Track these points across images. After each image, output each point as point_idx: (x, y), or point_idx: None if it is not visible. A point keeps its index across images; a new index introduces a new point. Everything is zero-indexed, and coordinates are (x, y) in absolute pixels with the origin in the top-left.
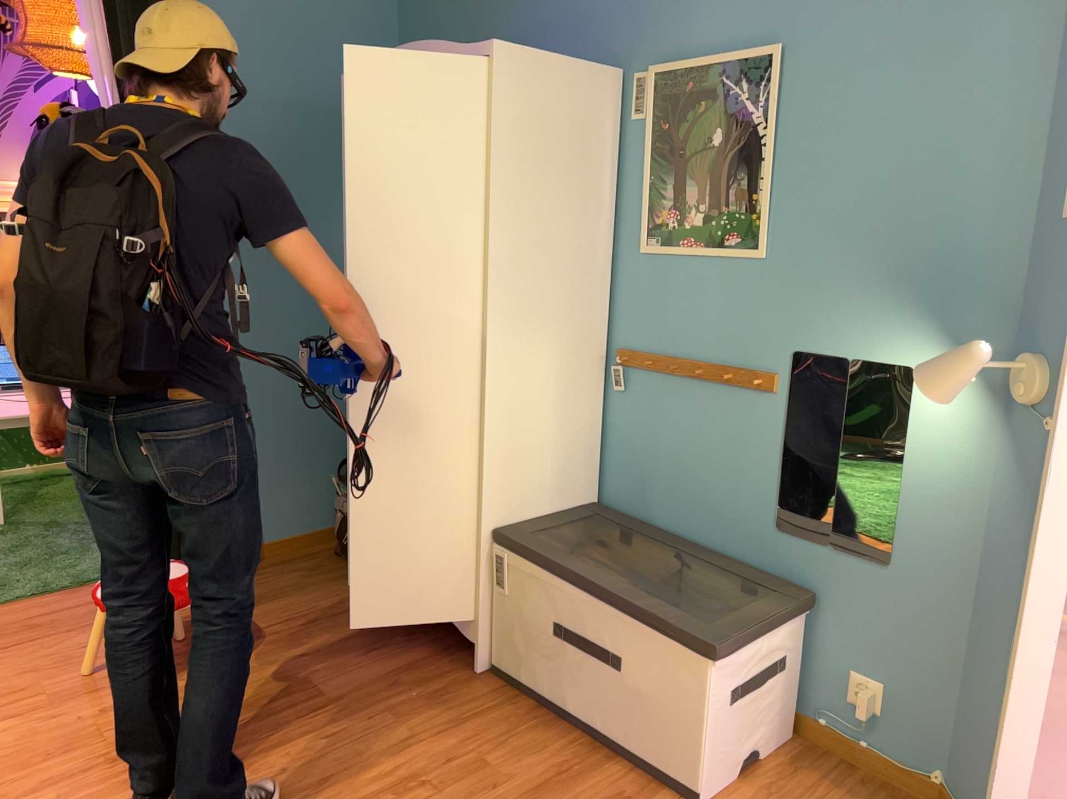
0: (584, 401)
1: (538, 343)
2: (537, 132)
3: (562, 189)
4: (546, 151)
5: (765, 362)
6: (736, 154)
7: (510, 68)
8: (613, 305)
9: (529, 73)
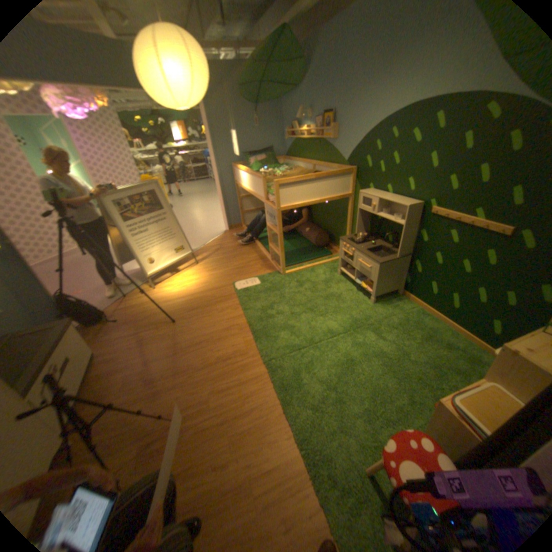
0: None
1: None
2: None
3: None
4: None
5: None
6: None
7: None
8: None
9: None
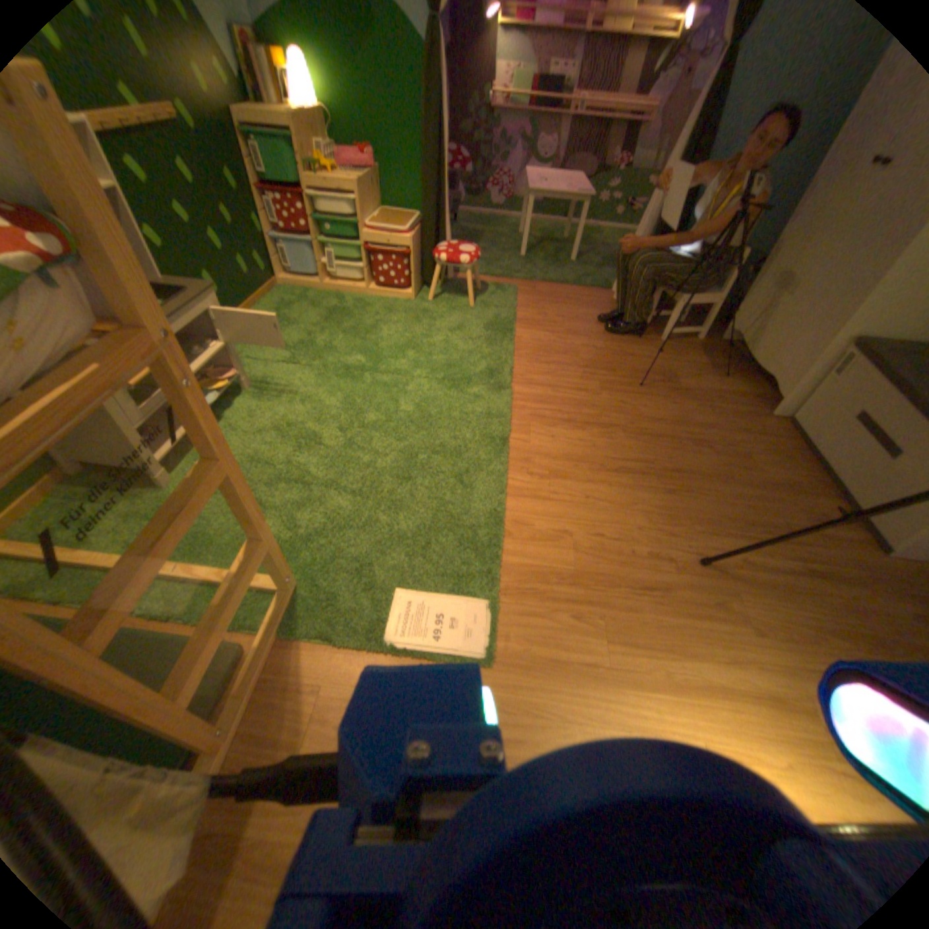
0: None
1: None
2: None
3: None
4: None
5: None
6: None
7: None
8: None
9: None
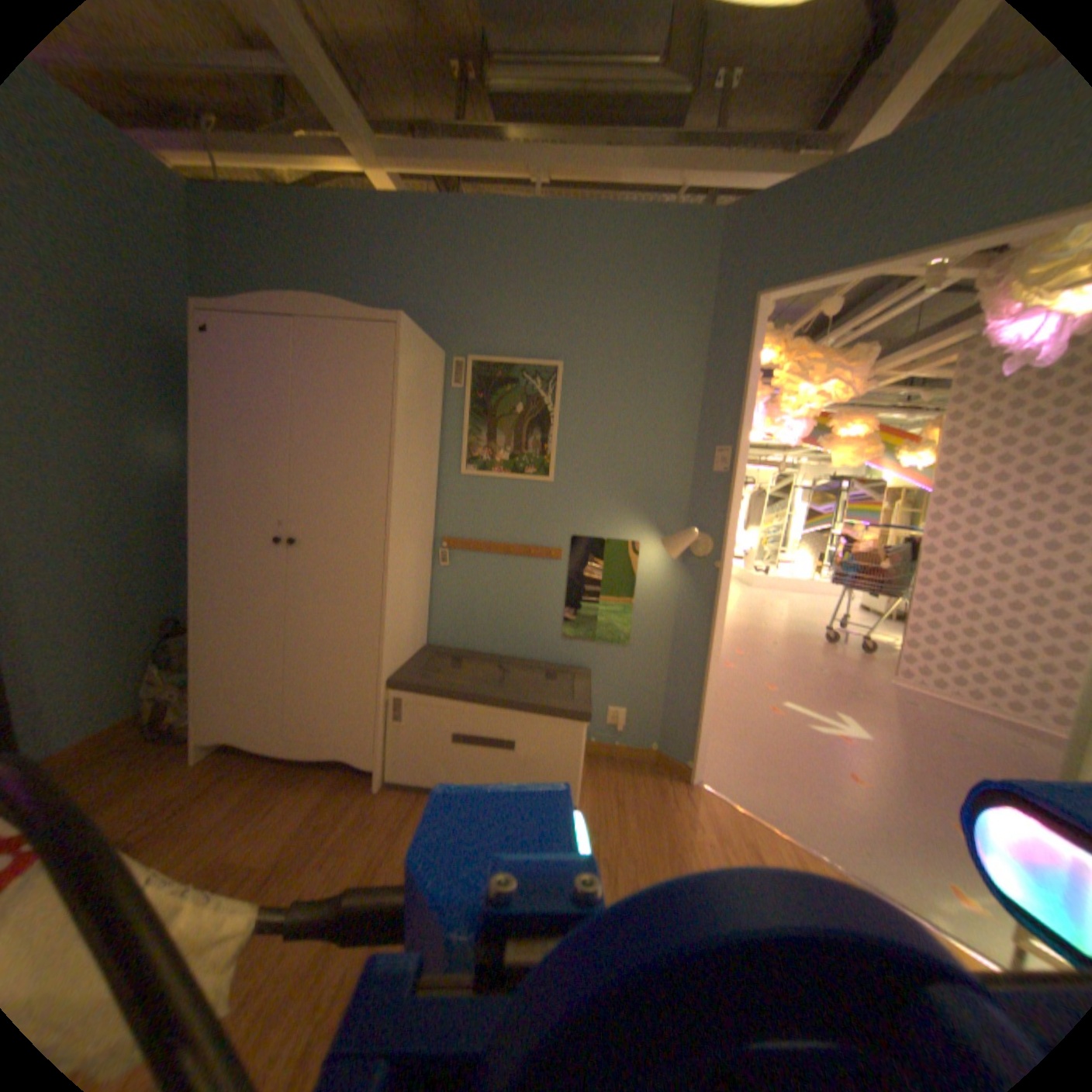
0: (424, 576)
1: (410, 538)
2: (415, 386)
3: (422, 428)
4: (418, 401)
5: (553, 542)
6: (532, 420)
7: (407, 337)
8: (436, 510)
9: (414, 343)
